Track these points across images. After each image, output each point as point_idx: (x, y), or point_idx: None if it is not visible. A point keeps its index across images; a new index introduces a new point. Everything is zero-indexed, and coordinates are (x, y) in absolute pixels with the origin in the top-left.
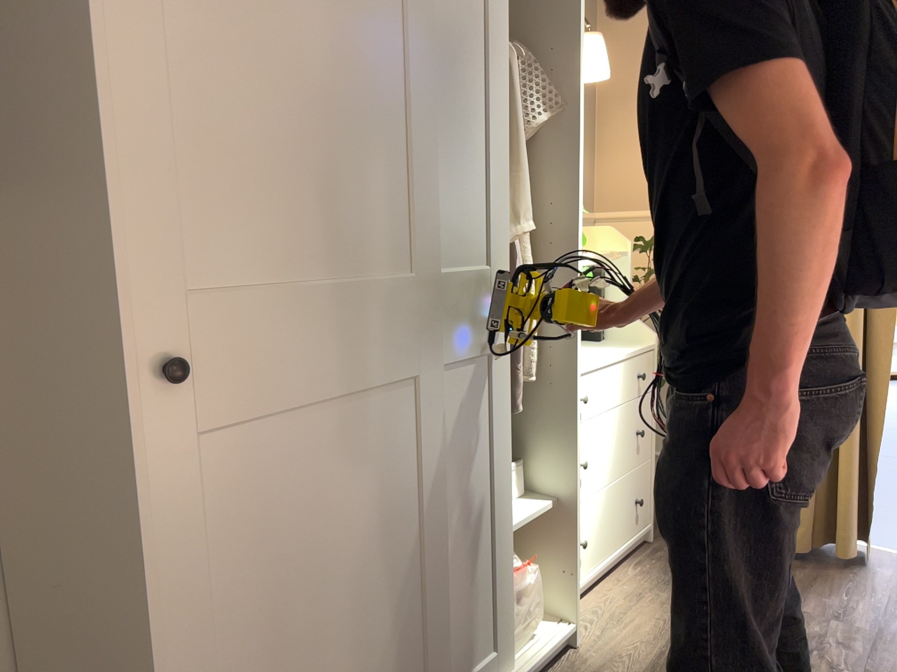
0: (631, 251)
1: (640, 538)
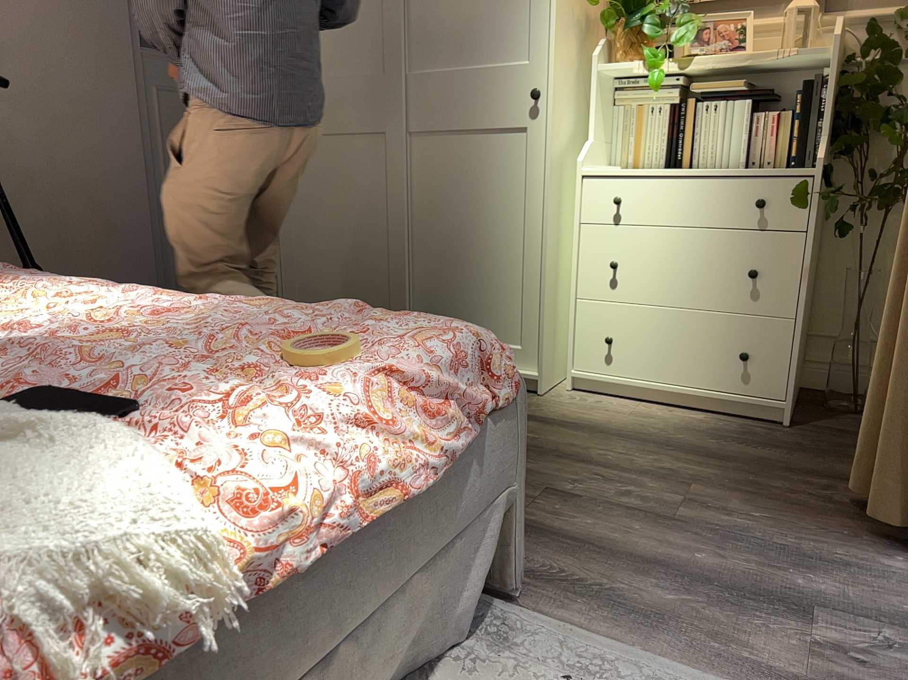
0: (835, 46)
1: (755, 406)
